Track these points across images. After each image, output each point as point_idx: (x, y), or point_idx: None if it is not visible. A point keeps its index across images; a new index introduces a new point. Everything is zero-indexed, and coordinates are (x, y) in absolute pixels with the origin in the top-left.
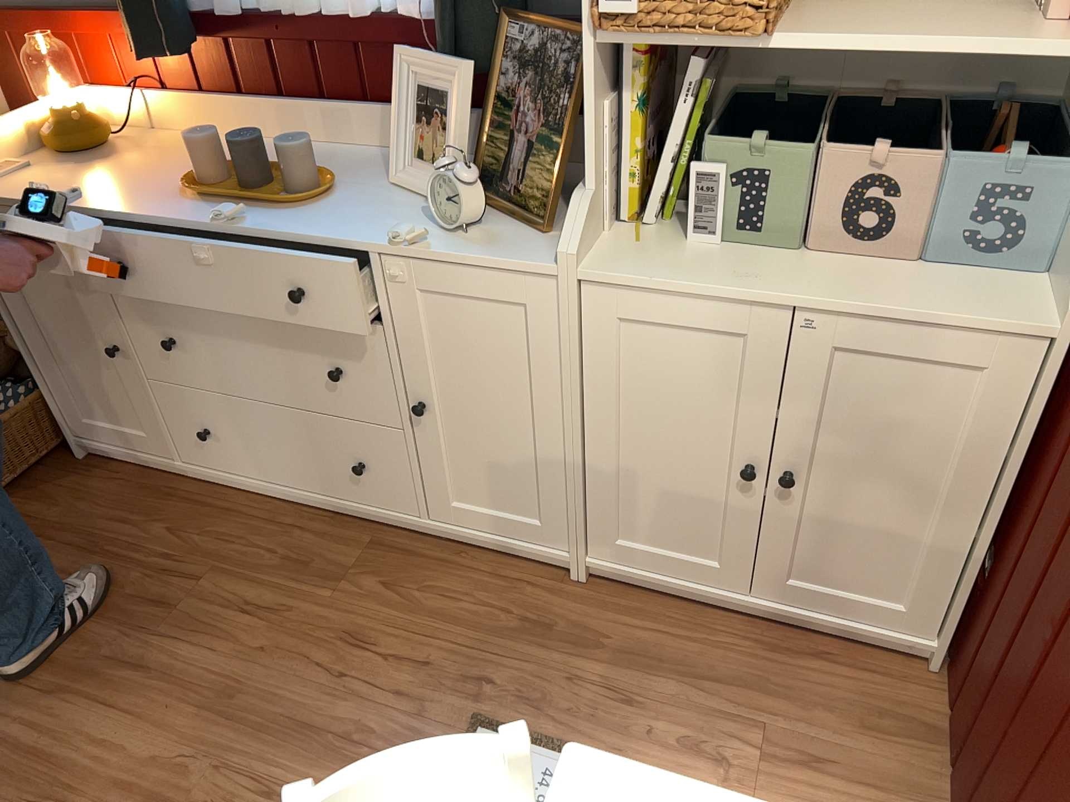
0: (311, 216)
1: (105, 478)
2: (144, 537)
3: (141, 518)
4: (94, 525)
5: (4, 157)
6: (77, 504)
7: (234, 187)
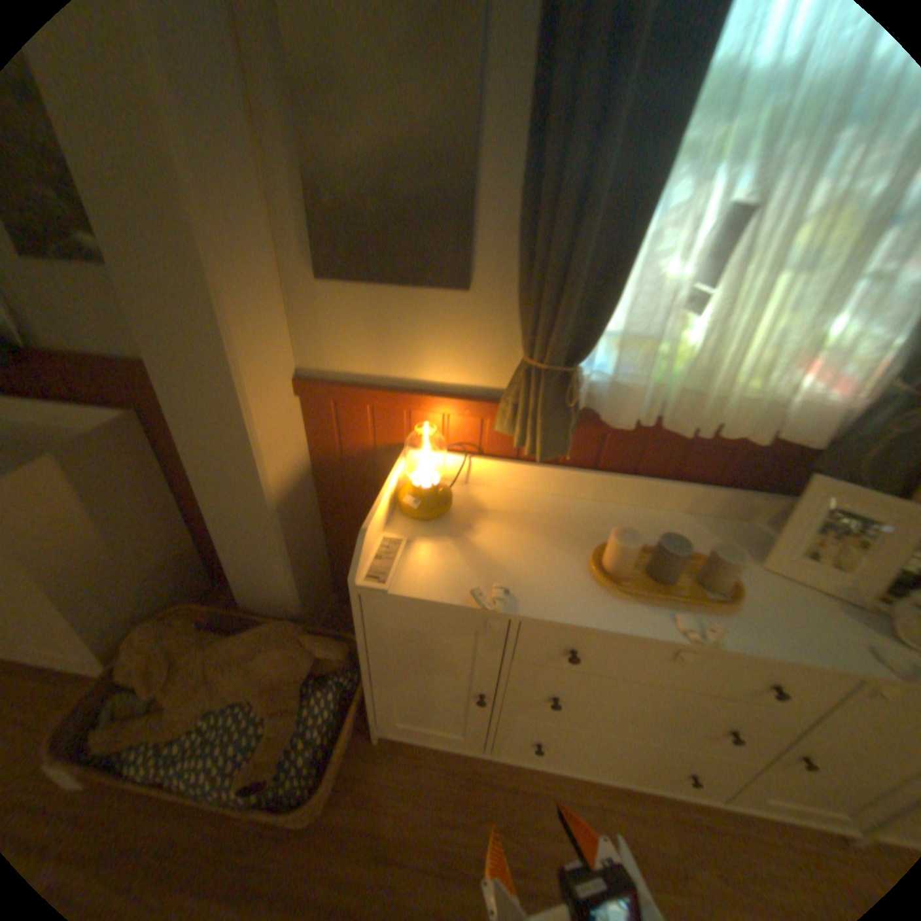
0: (756, 622)
1: (403, 771)
2: (482, 853)
3: (465, 825)
4: (426, 843)
5: (374, 529)
6: (394, 814)
7: (637, 574)
